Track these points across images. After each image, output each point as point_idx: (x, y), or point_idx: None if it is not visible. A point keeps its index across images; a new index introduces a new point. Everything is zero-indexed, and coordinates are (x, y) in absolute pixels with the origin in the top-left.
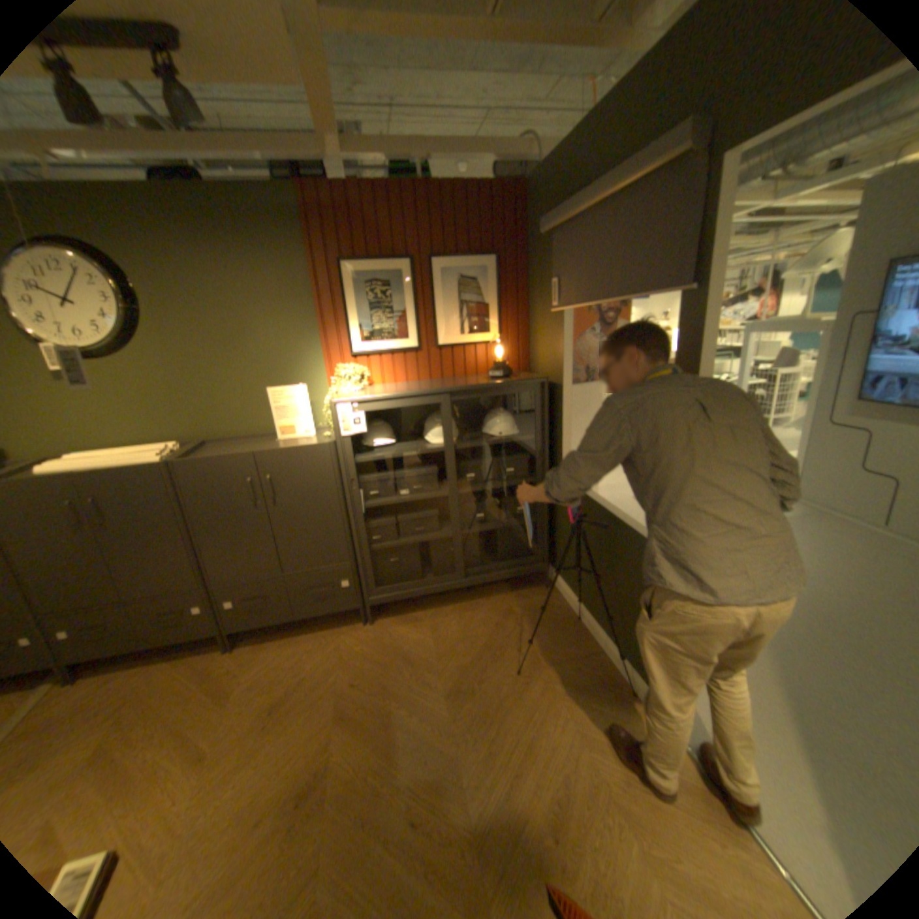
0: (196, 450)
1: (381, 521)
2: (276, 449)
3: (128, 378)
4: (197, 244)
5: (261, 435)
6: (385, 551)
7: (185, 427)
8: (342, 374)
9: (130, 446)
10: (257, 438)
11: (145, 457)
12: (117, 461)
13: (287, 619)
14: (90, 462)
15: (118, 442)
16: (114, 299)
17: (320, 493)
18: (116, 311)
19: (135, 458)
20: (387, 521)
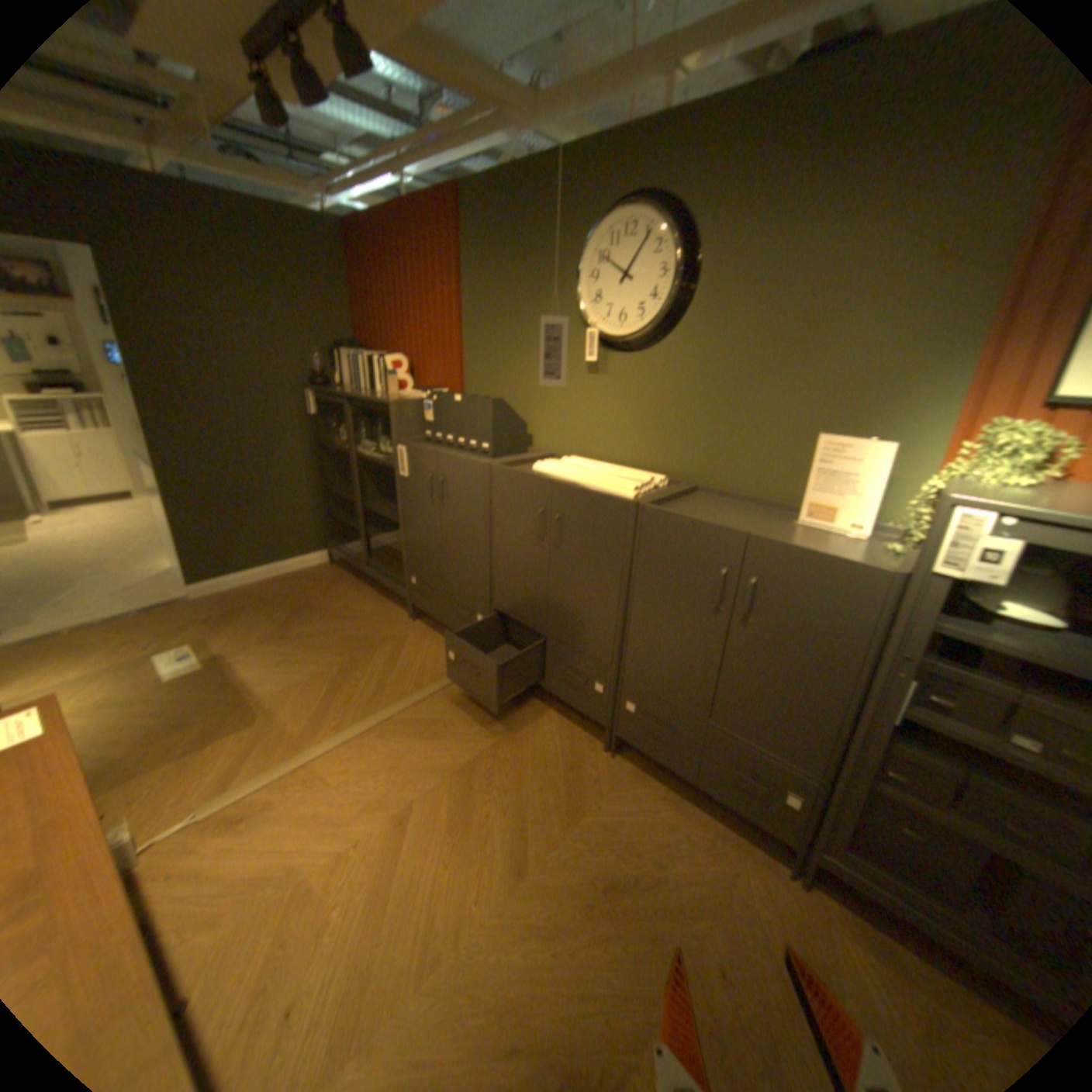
0: (681, 497)
1: (928, 759)
2: (789, 542)
3: (651, 382)
4: (820, 171)
5: (777, 503)
6: (905, 809)
7: (685, 459)
8: (1002, 439)
9: (623, 465)
10: (769, 507)
11: (625, 486)
12: (598, 481)
13: (690, 777)
14: (577, 473)
15: (615, 457)
16: (674, 272)
17: (830, 648)
18: (670, 289)
19: (615, 483)
20: (944, 766)
